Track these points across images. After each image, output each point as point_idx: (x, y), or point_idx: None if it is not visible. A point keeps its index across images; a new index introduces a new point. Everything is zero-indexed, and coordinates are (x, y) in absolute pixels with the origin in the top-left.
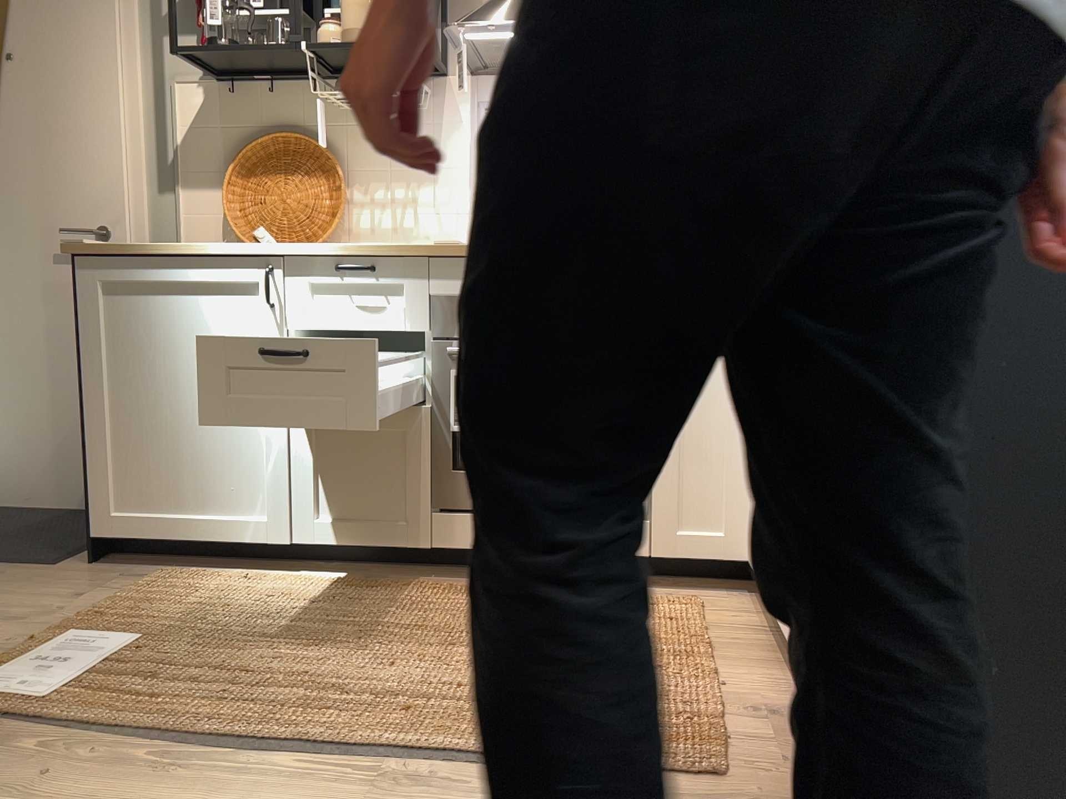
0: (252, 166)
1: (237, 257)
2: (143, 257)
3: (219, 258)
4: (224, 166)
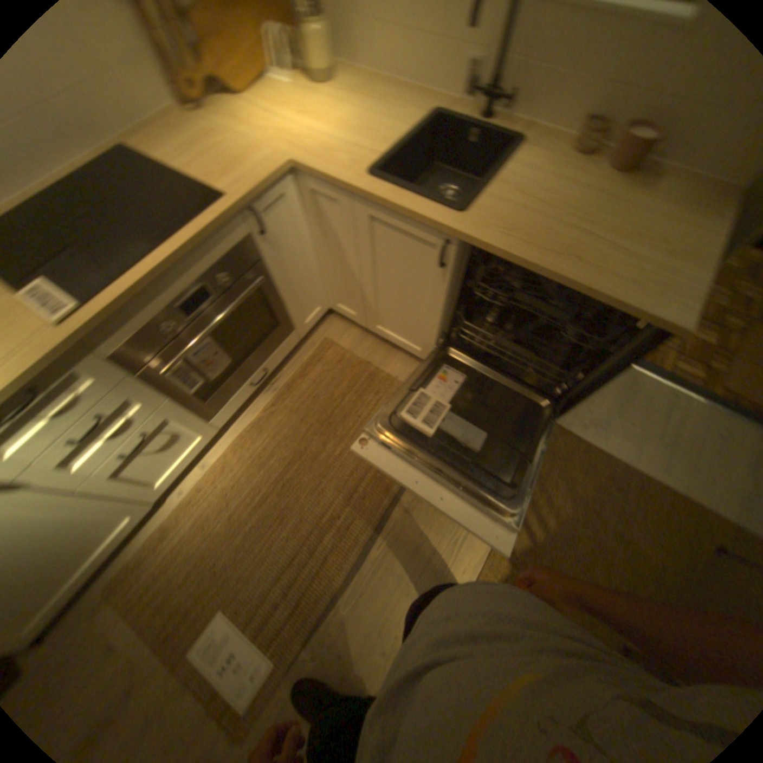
0: None
1: None
2: None
3: None
4: None
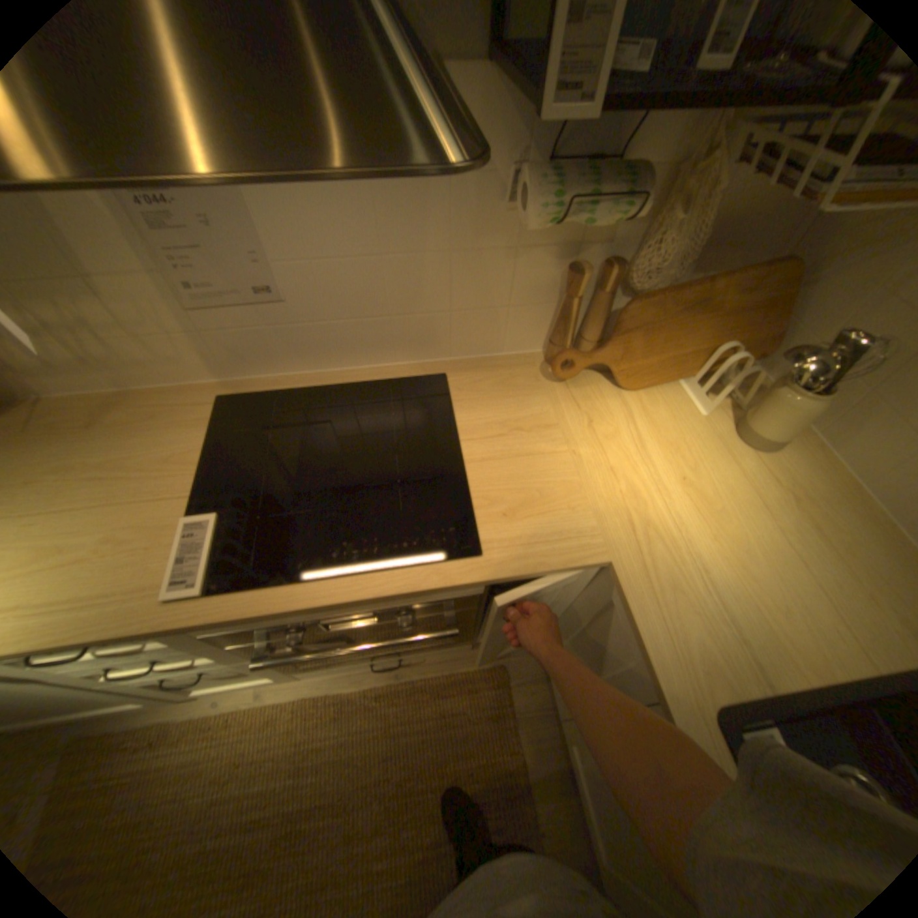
0: None
1: None
2: None
3: None
4: None
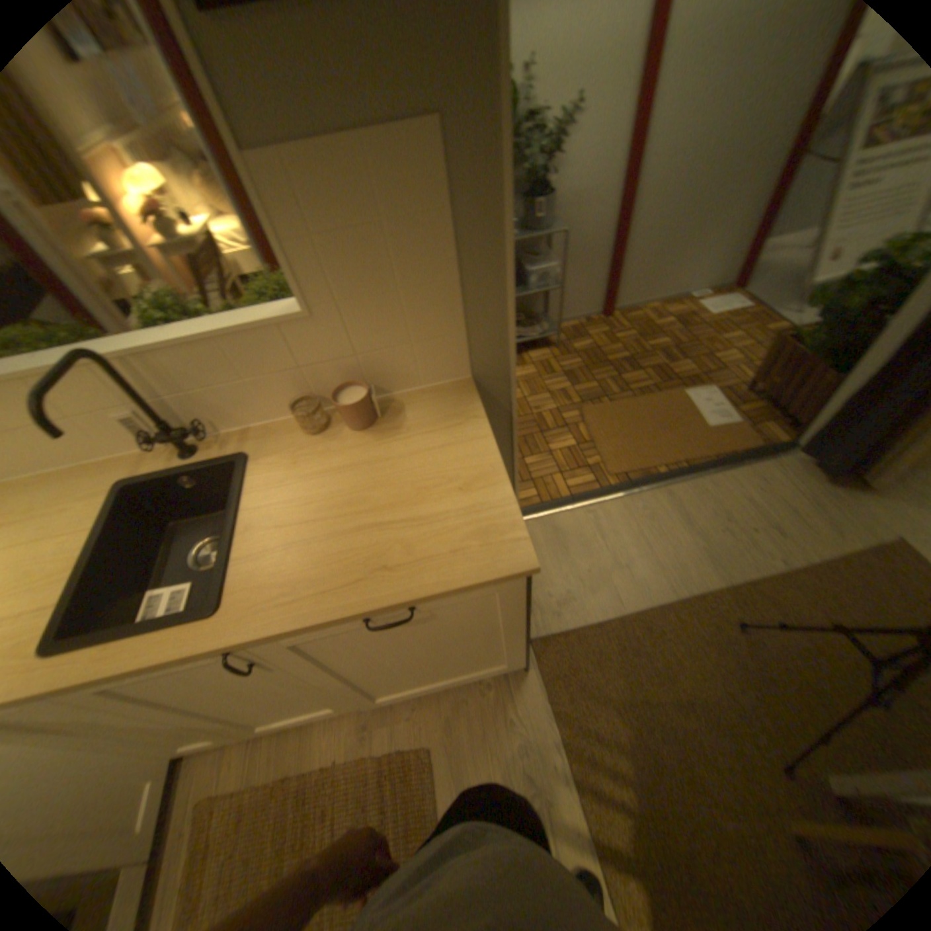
0: None
1: None
2: None
3: None
4: None
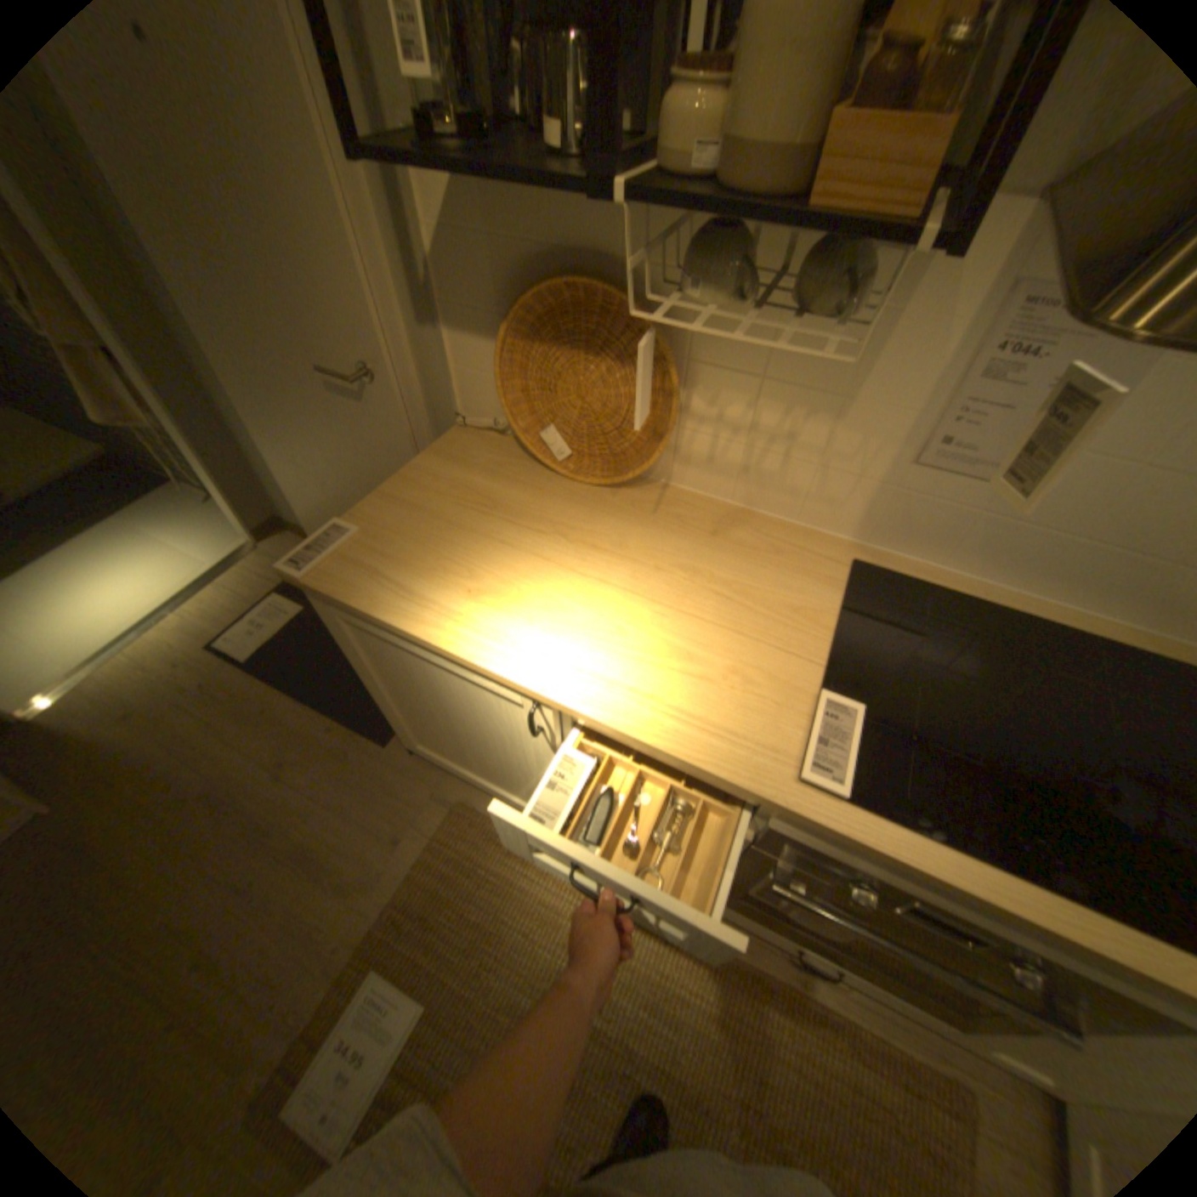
0: (539, 318)
1: (491, 675)
2: (374, 620)
3: (468, 664)
4: (499, 302)
